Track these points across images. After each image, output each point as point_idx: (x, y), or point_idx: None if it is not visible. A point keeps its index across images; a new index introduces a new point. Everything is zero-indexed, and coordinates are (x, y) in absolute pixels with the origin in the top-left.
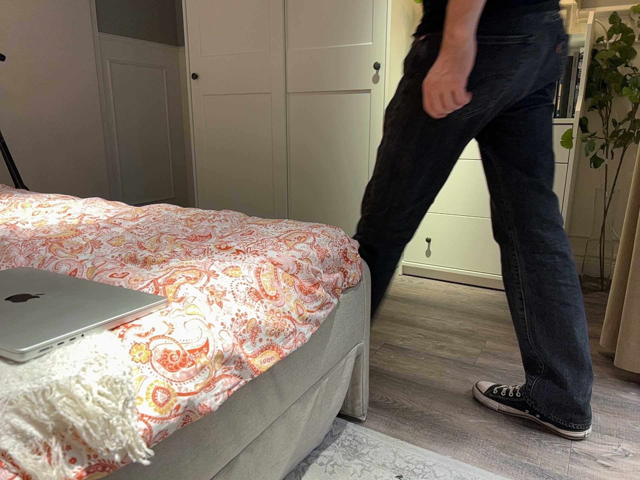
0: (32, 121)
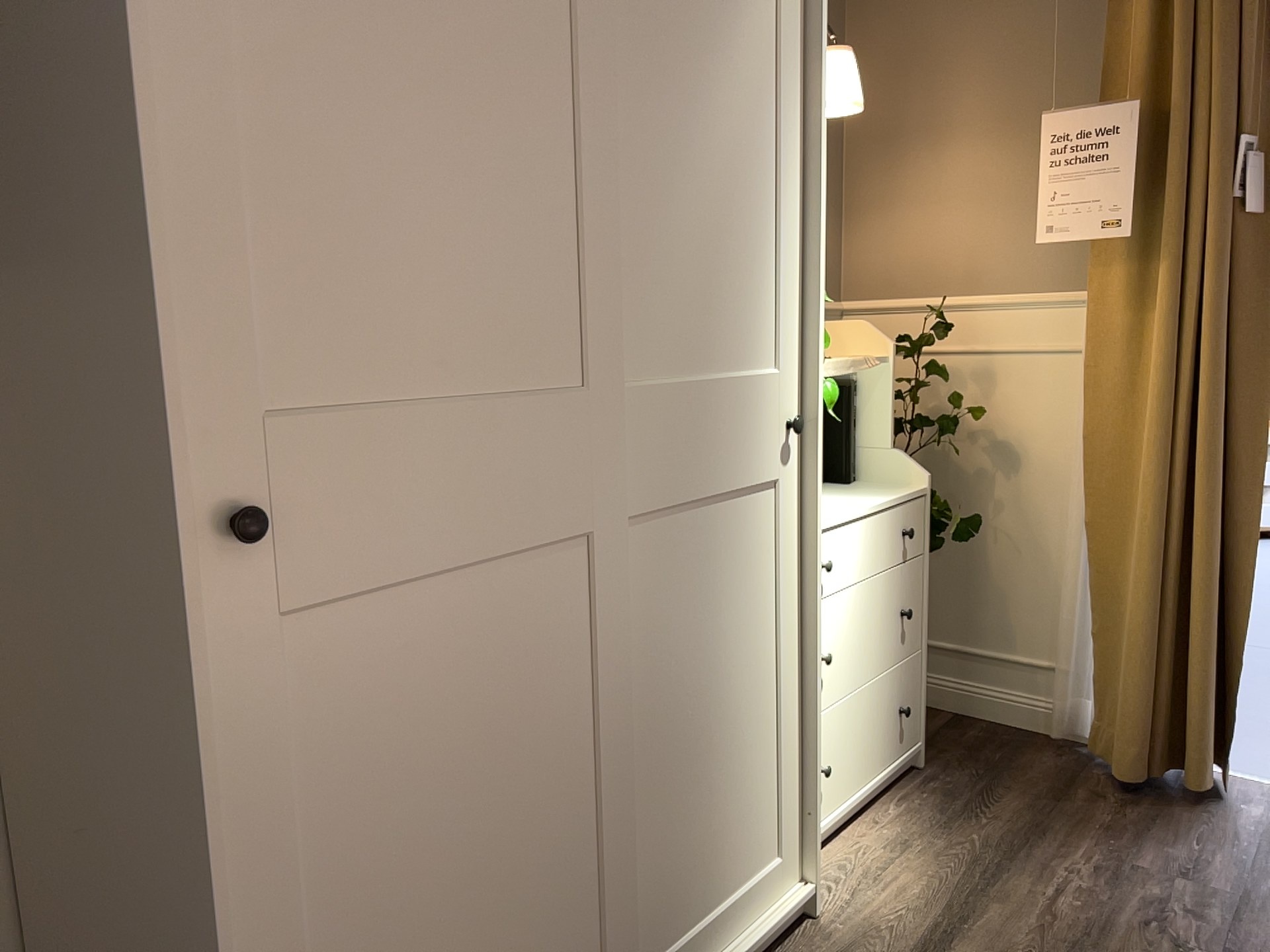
0: None
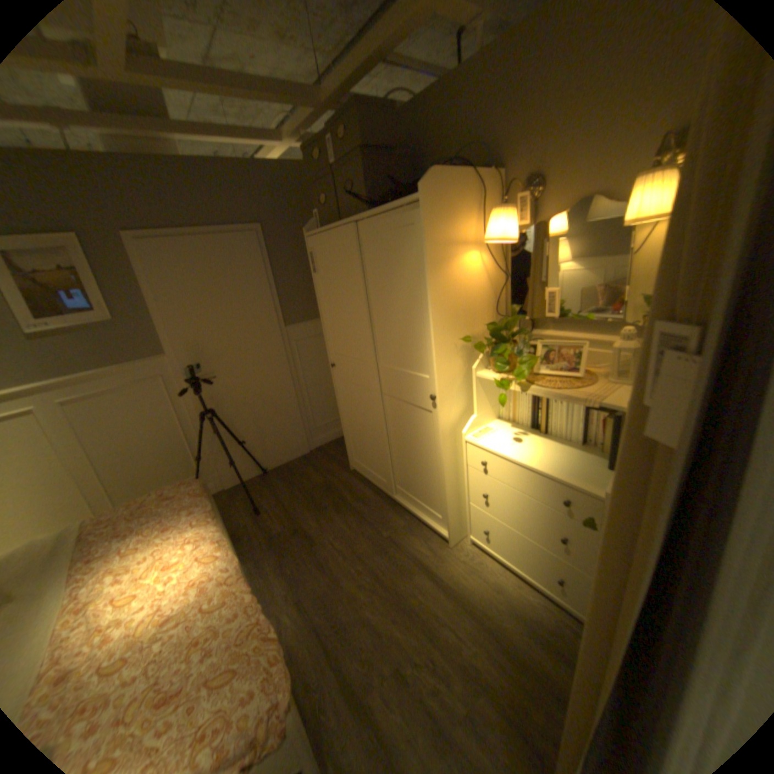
0: (245, 398)
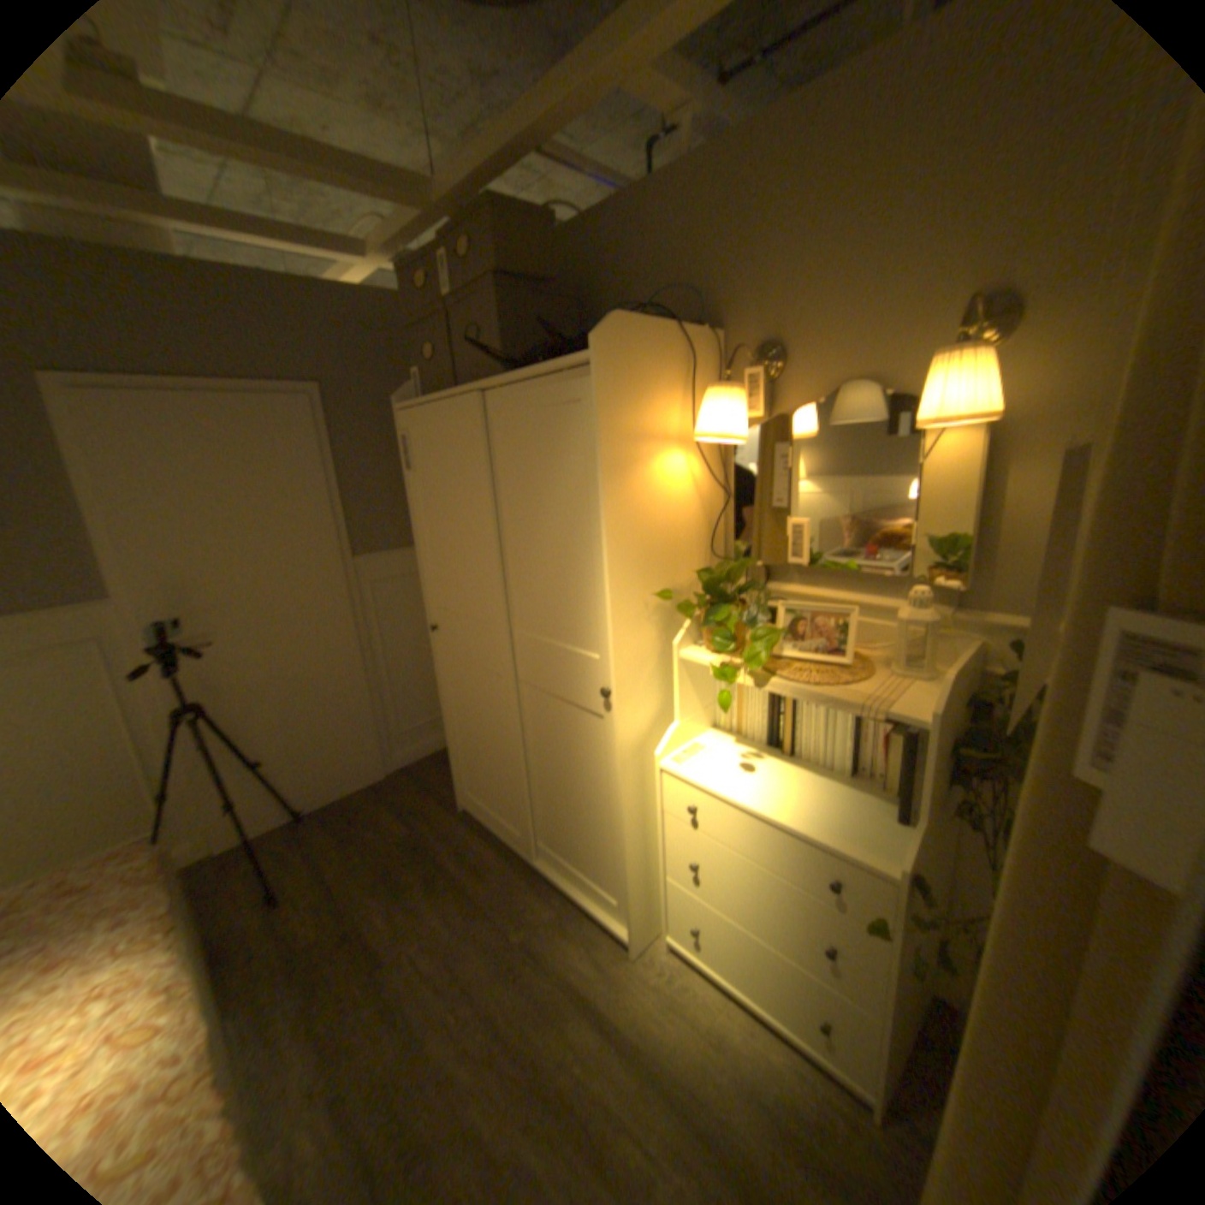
0: (266, 683)
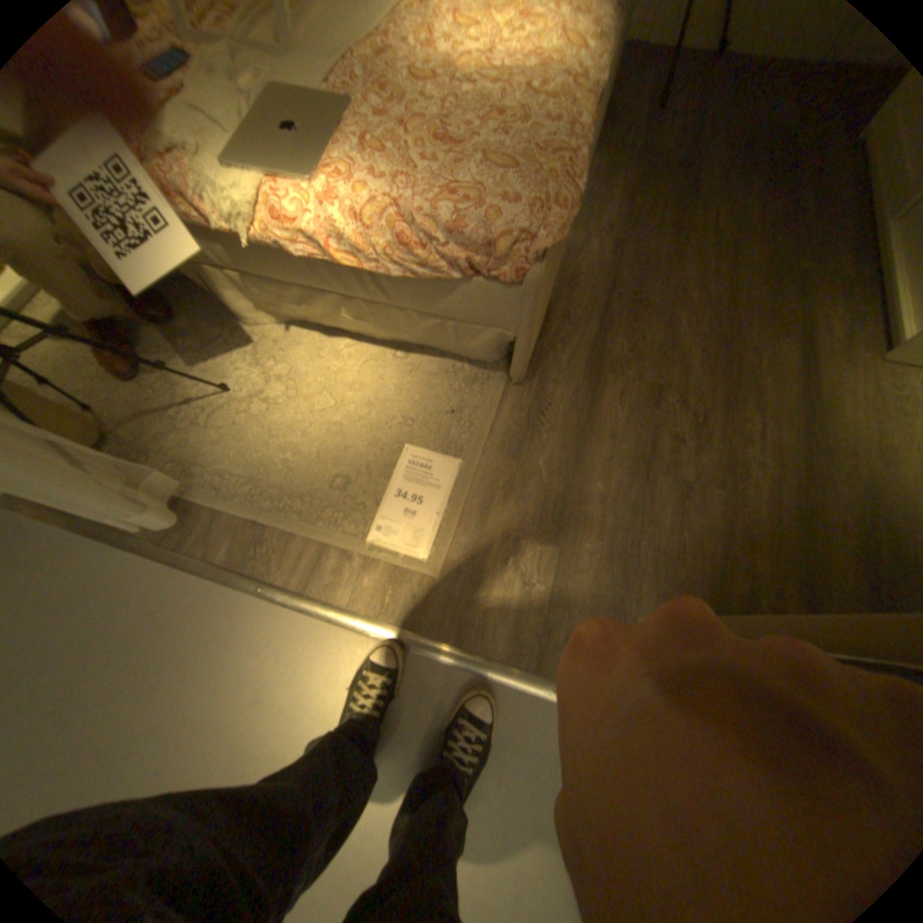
0: None
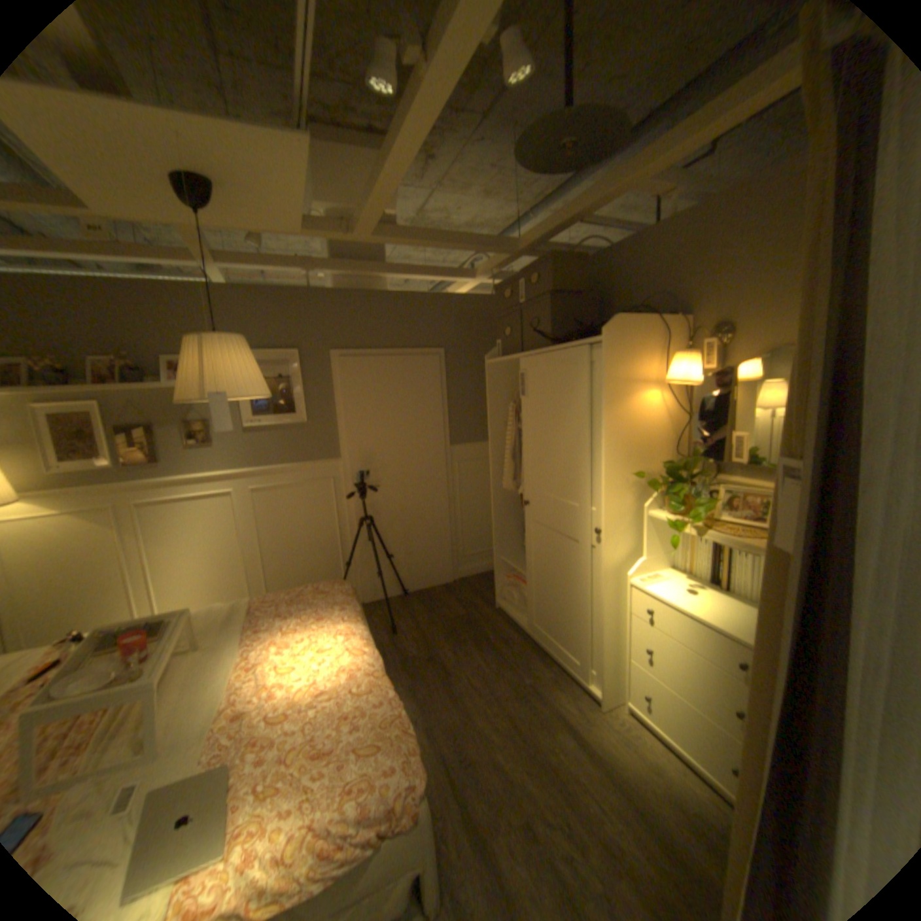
0: (401, 512)
